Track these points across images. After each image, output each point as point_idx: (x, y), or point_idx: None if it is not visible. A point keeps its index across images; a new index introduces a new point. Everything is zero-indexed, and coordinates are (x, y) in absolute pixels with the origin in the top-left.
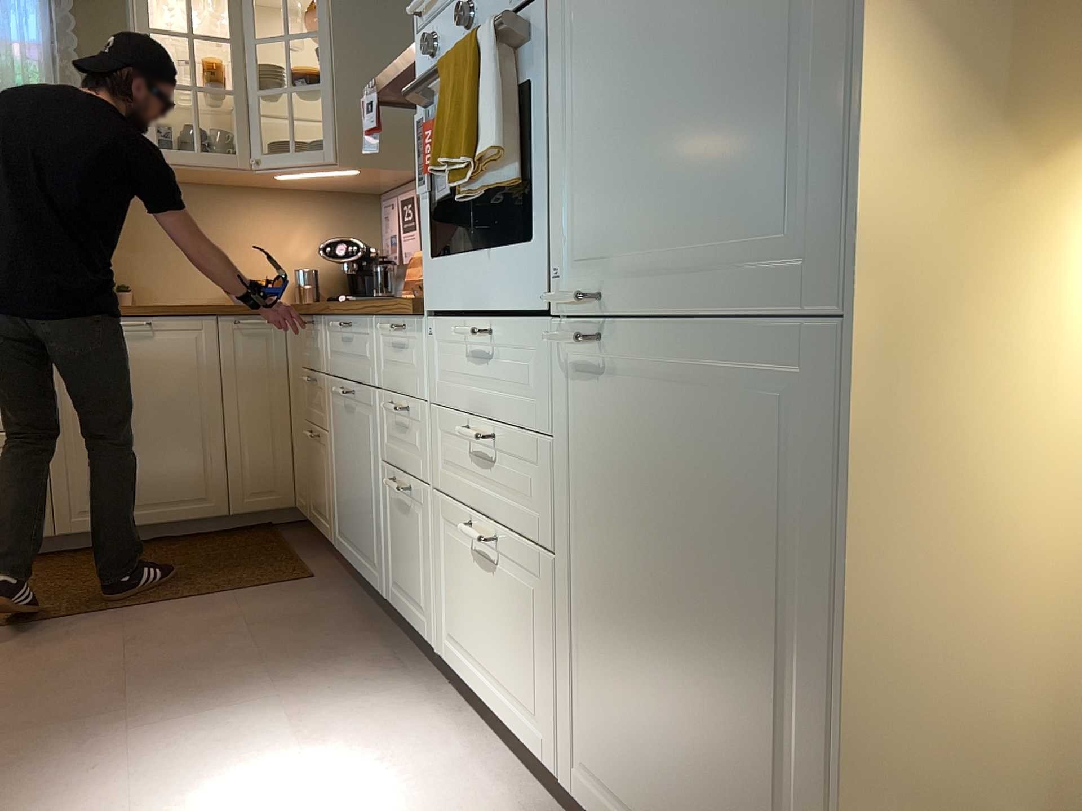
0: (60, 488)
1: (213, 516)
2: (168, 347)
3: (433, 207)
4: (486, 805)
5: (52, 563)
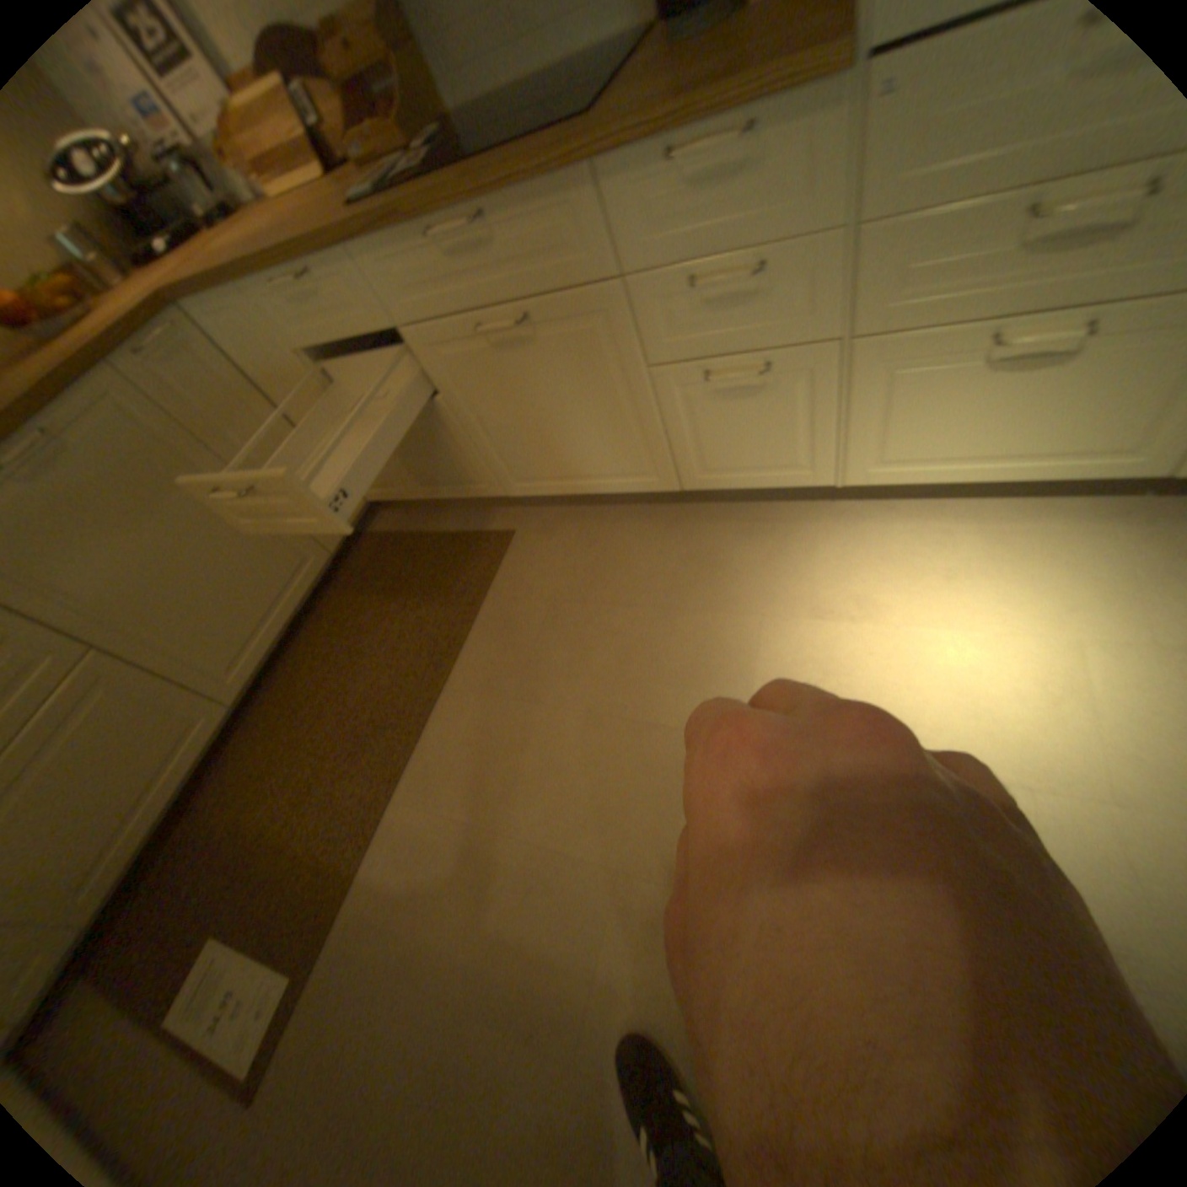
0: (184, 672)
1: (324, 566)
2: (101, 443)
3: None
4: (1054, 537)
5: (258, 723)
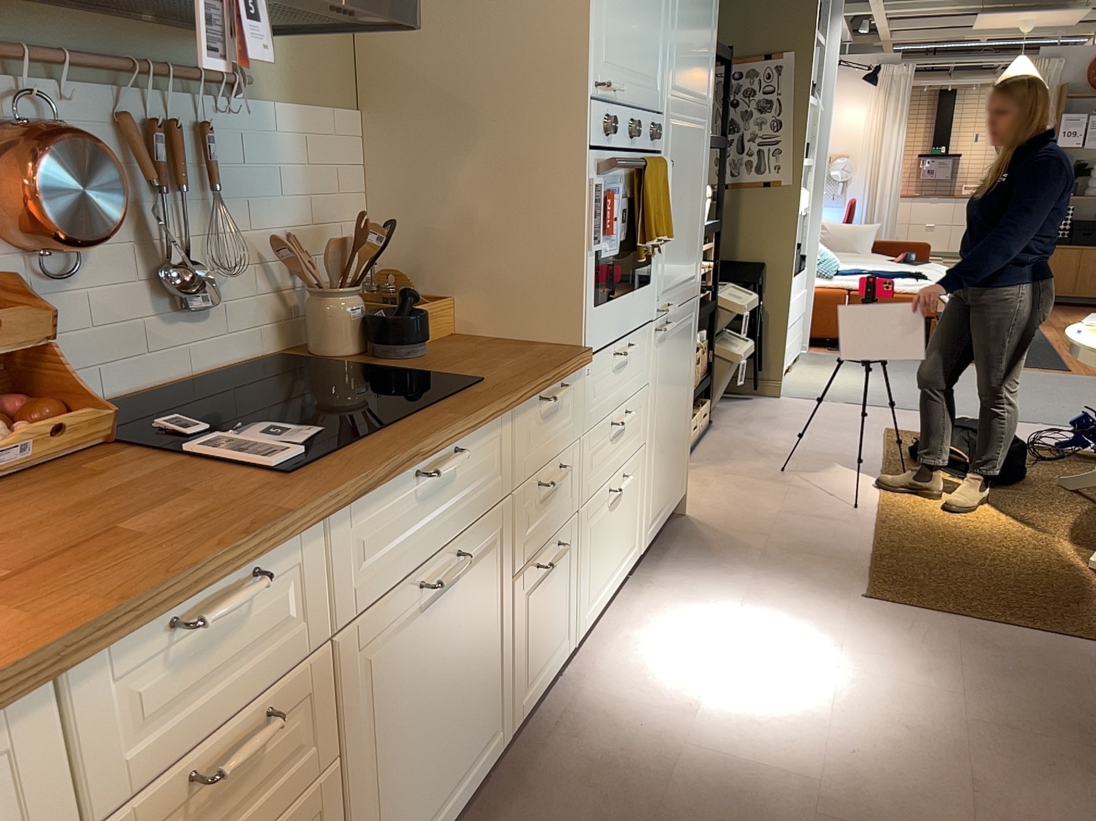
0: None
1: None
2: None
3: (594, 263)
4: (647, 608)
5: None
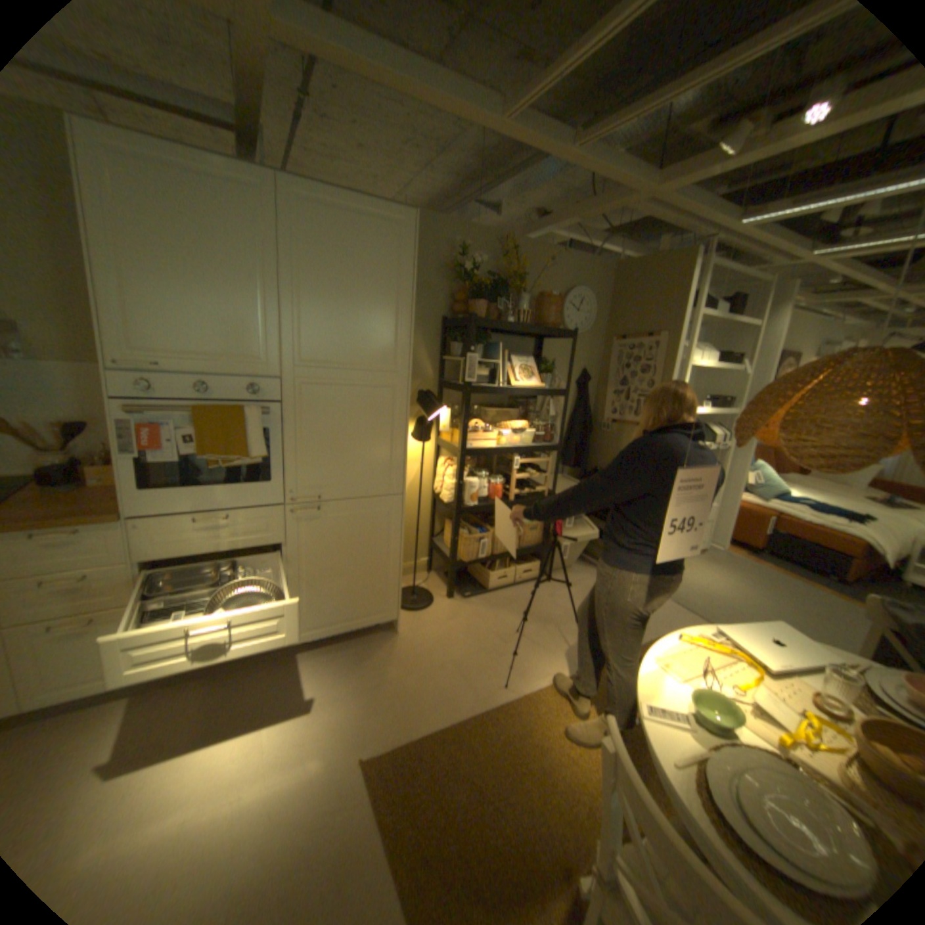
0: None
1: None
2: None
3: (133, 466)
4: (254, 682)
5: None
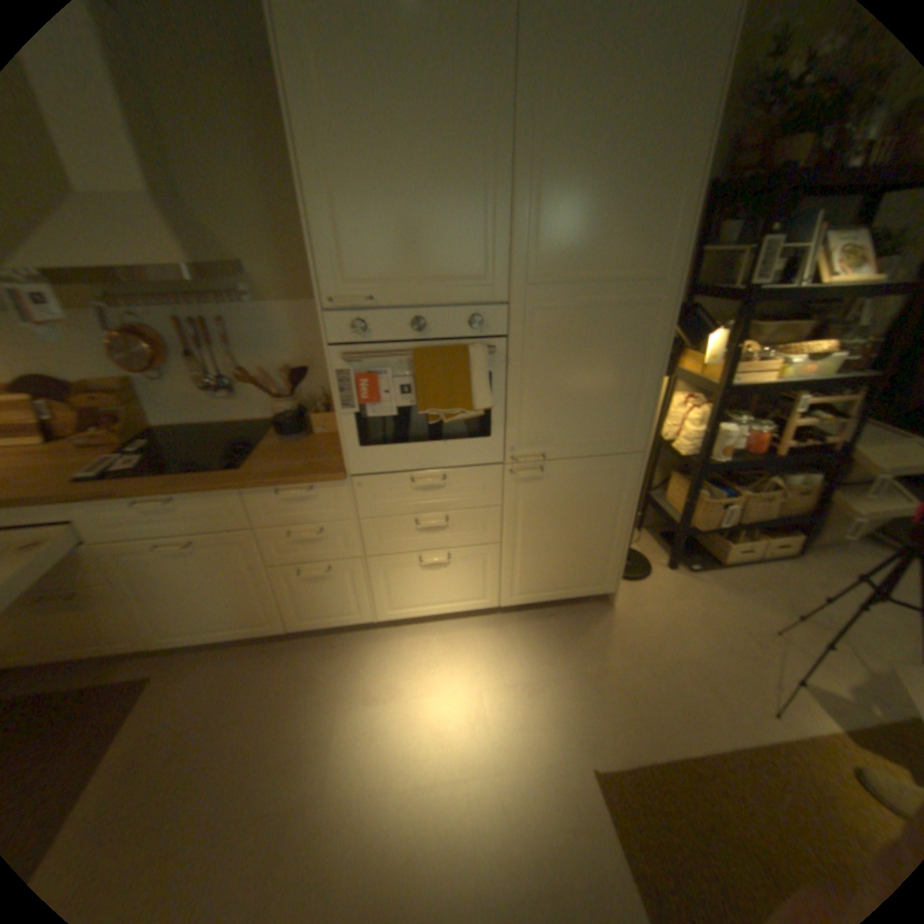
0: None
1: None
2: None
3: (352, 420)
4: (466, 639)
5: None
